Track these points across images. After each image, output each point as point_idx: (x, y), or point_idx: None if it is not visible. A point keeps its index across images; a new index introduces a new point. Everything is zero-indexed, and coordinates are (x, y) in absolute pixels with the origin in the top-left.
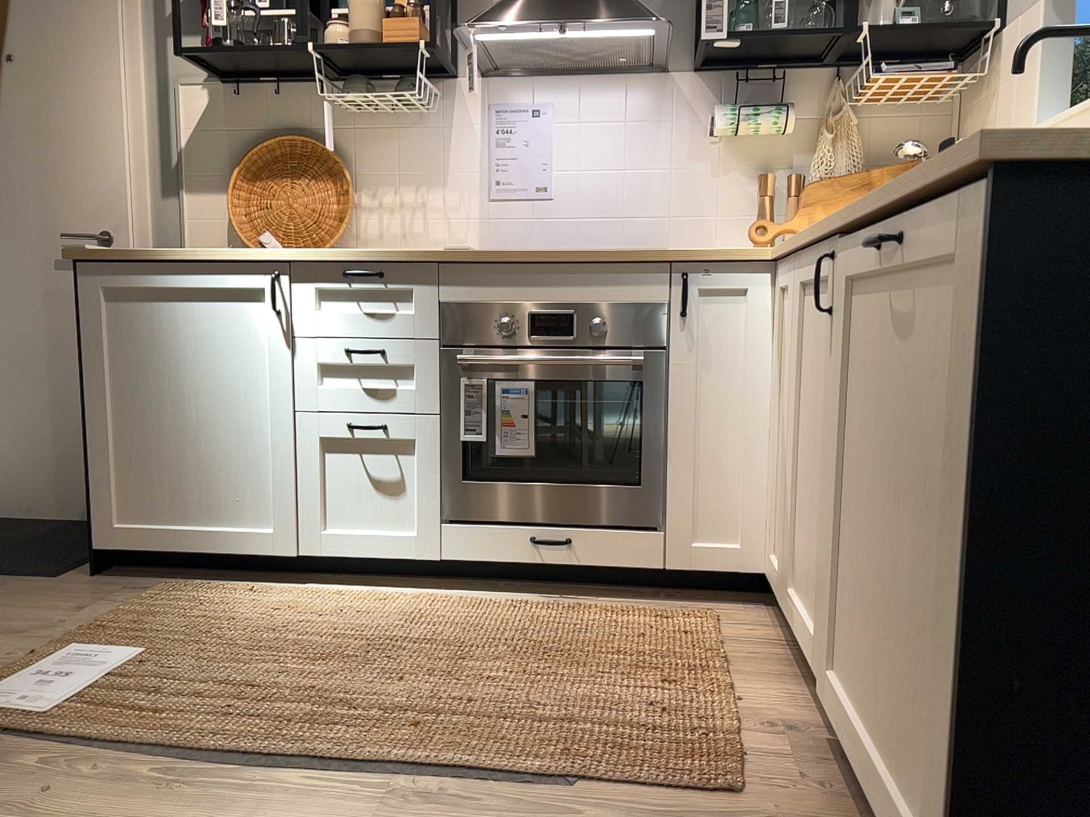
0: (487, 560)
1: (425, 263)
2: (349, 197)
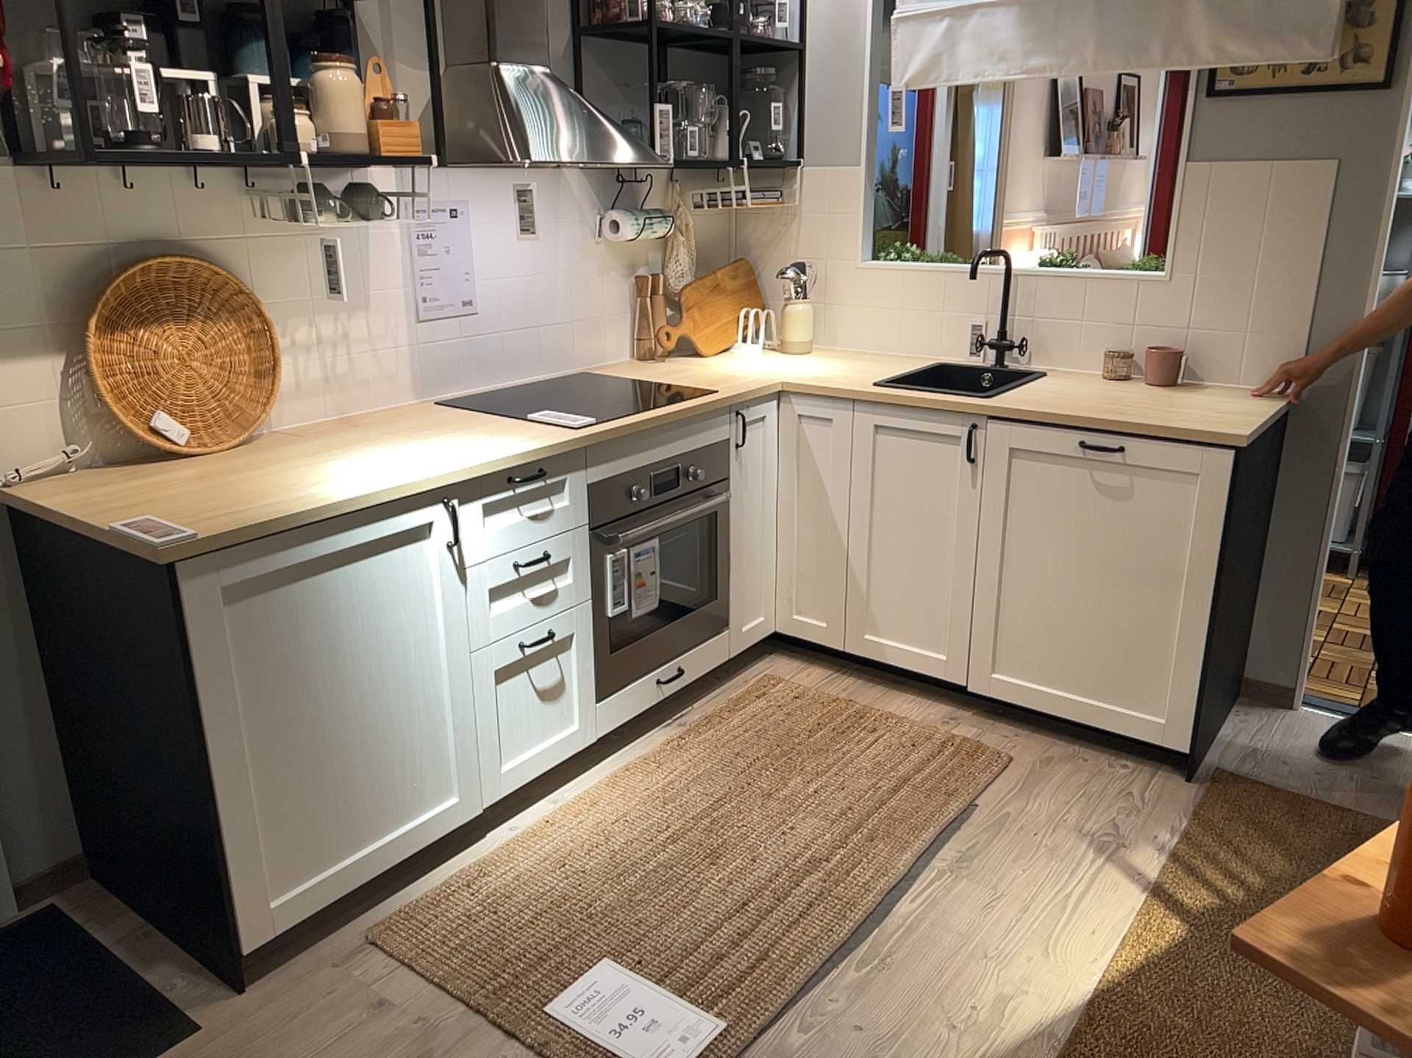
0: (629, 718)
1: (577, 449)
2: (278, 344)
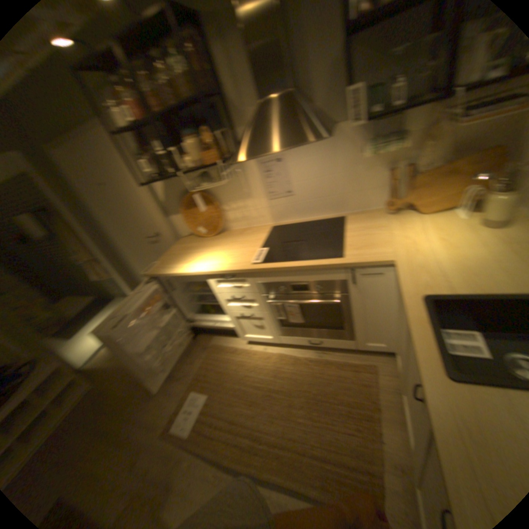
0: (293, 343)
1: (244, 272)
2: (217, 211)
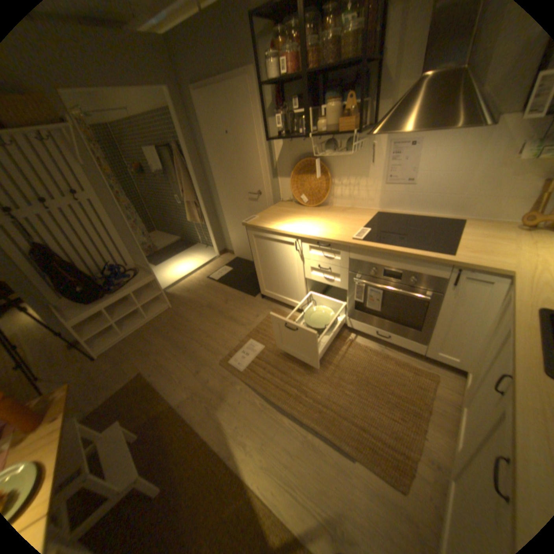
0: (360, 330)
1: (344, 244)
2: (329, 183)
